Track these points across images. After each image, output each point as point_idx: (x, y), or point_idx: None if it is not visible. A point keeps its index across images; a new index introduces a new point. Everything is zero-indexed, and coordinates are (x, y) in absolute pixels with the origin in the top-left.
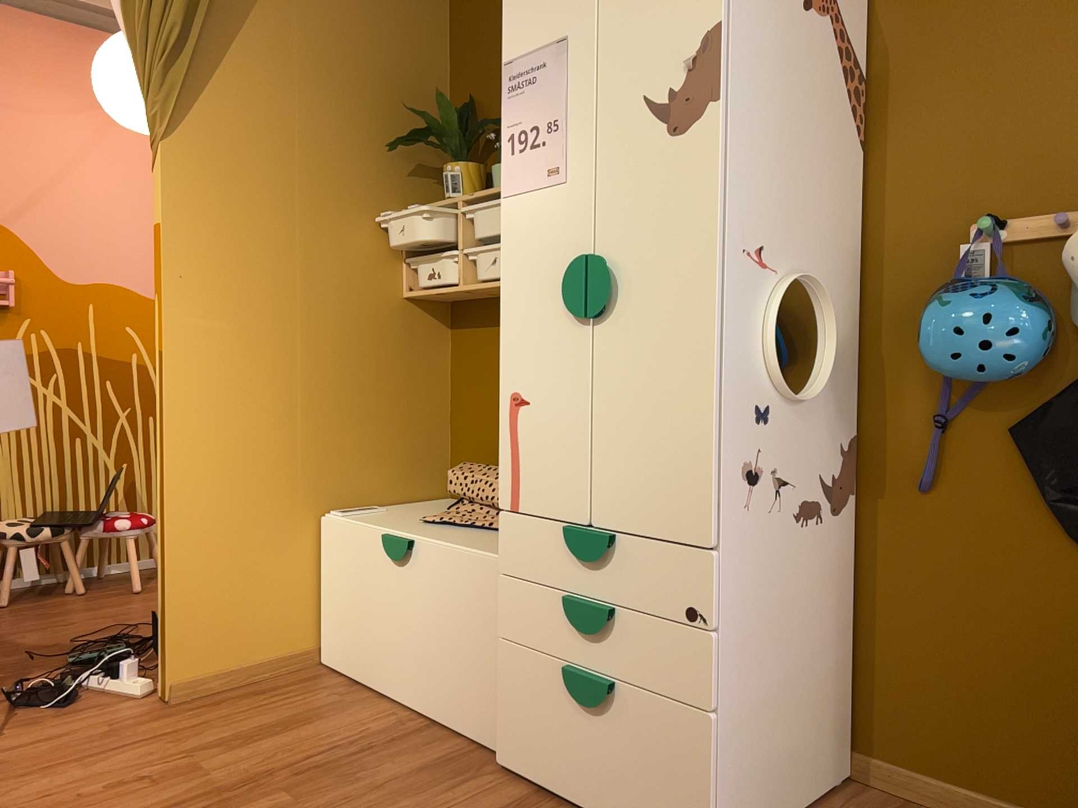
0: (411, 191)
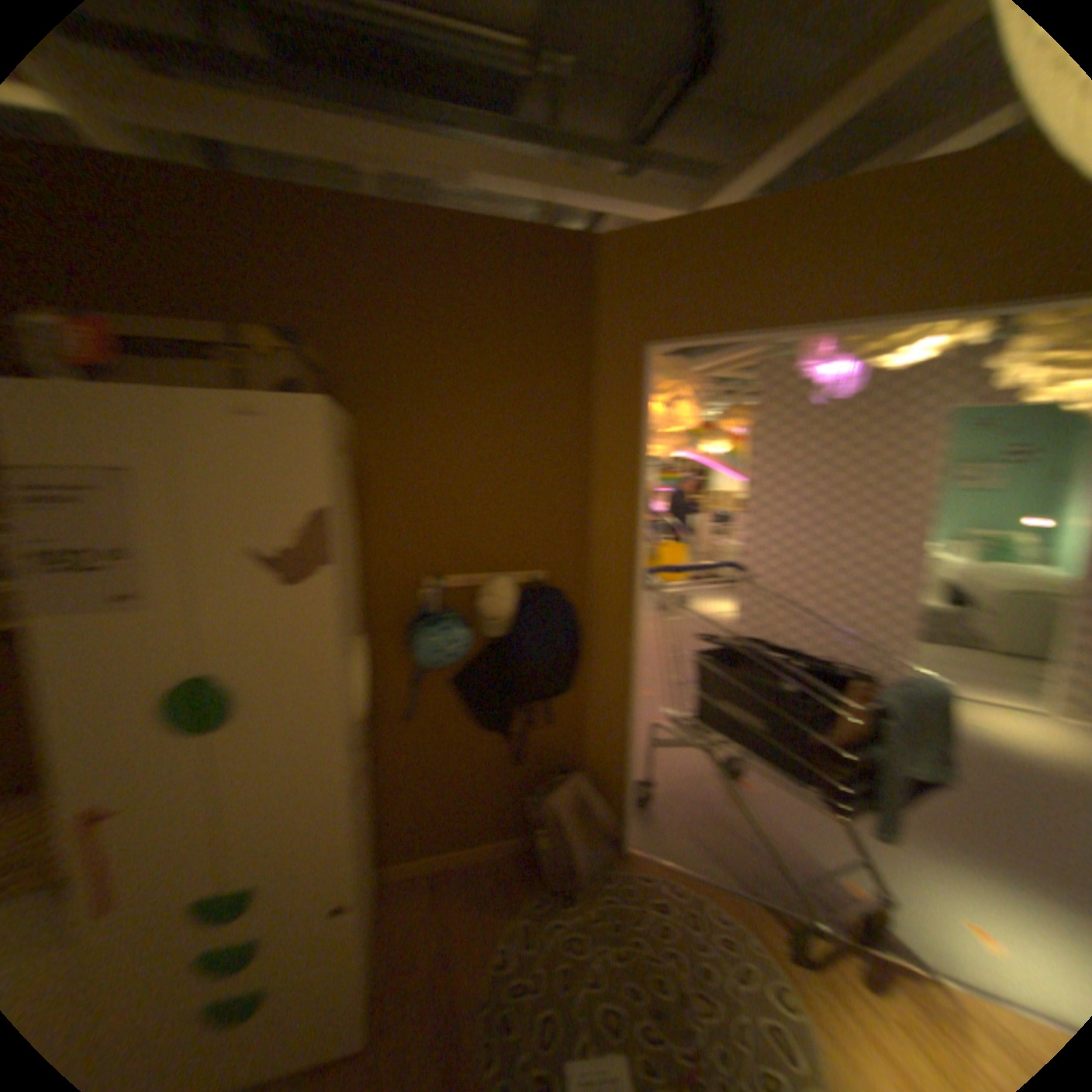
0: None
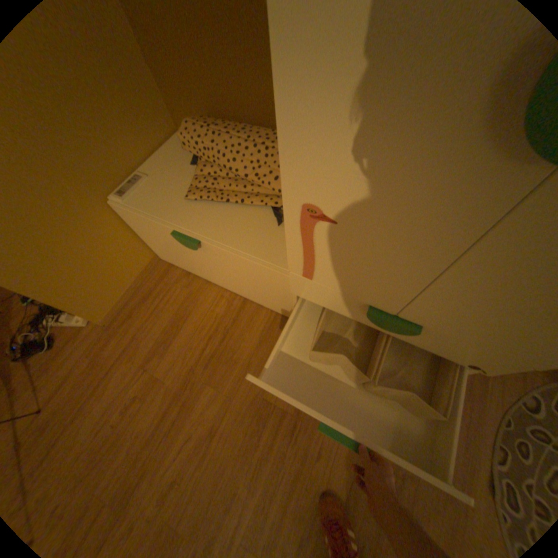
0: None
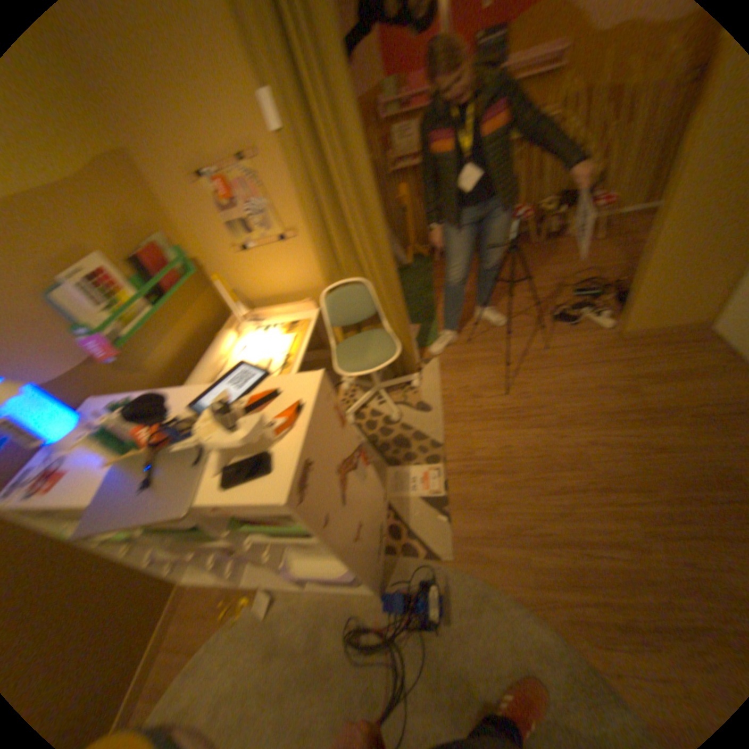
0: None
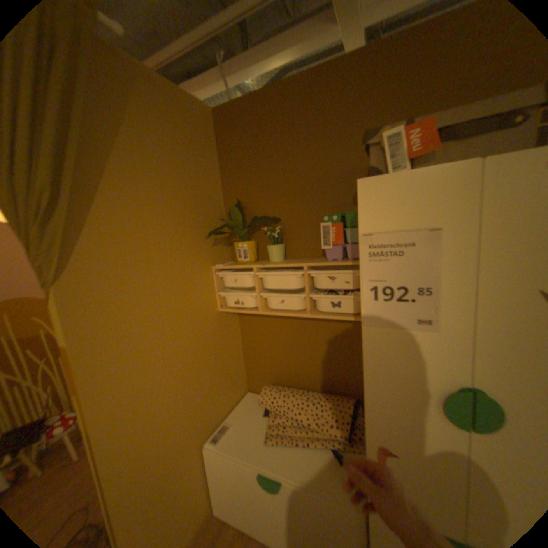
0: (213, 254)
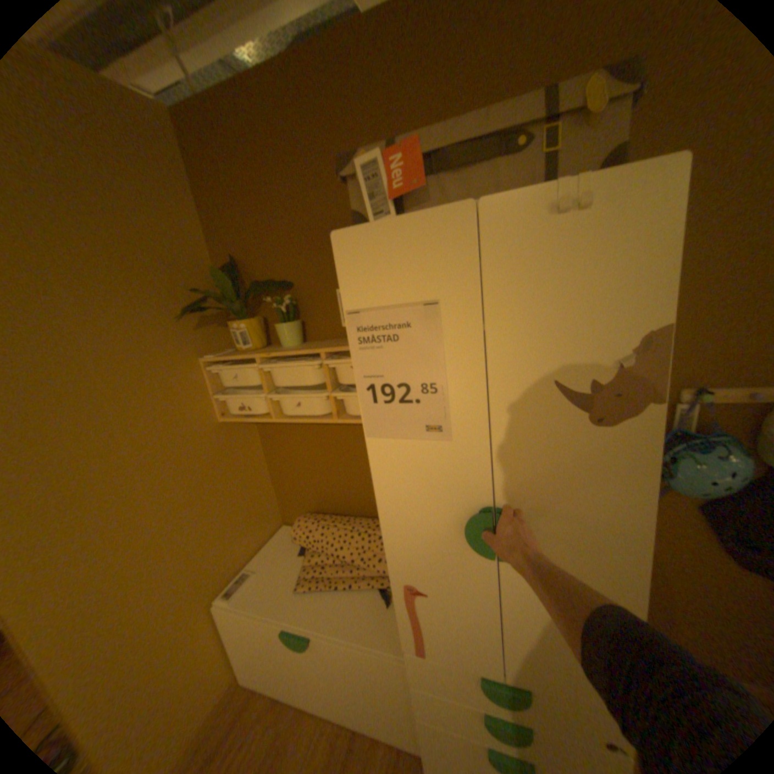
0: (201, 341)
